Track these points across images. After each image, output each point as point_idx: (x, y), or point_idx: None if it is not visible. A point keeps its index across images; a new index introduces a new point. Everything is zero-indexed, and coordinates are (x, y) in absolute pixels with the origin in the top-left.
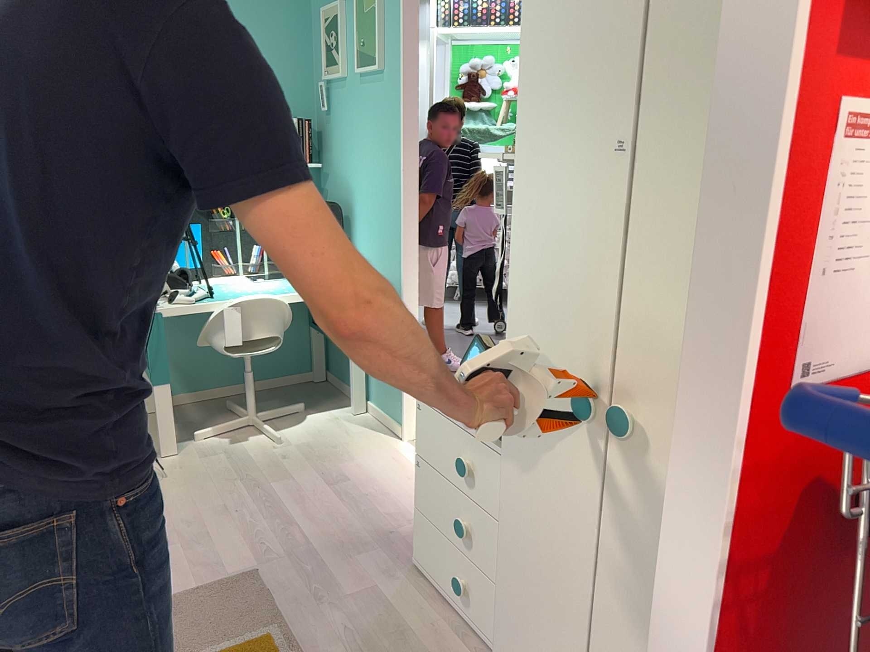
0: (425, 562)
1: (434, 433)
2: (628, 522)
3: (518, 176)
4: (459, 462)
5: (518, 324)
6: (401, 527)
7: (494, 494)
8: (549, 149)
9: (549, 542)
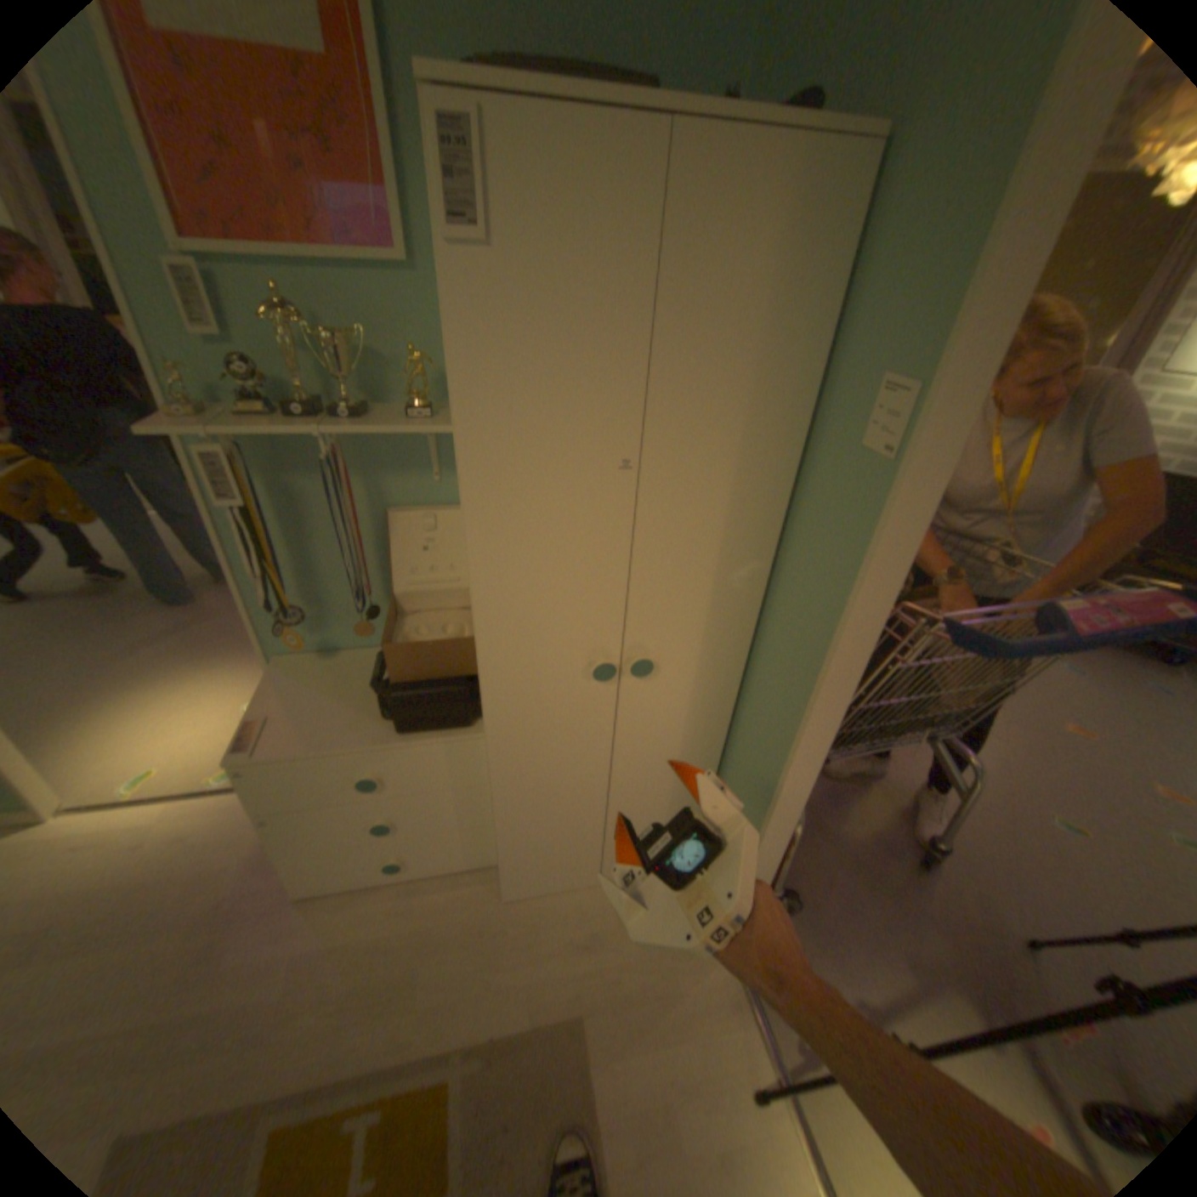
0: (314, 888)
1: (286, 784)
2: (639, 722)
3: (469, 508)
4: (359, 786)
5: (477, 642)
6: (216, 894)
7: (417, 781)
8: (522, 478)
9: (557, 775)
